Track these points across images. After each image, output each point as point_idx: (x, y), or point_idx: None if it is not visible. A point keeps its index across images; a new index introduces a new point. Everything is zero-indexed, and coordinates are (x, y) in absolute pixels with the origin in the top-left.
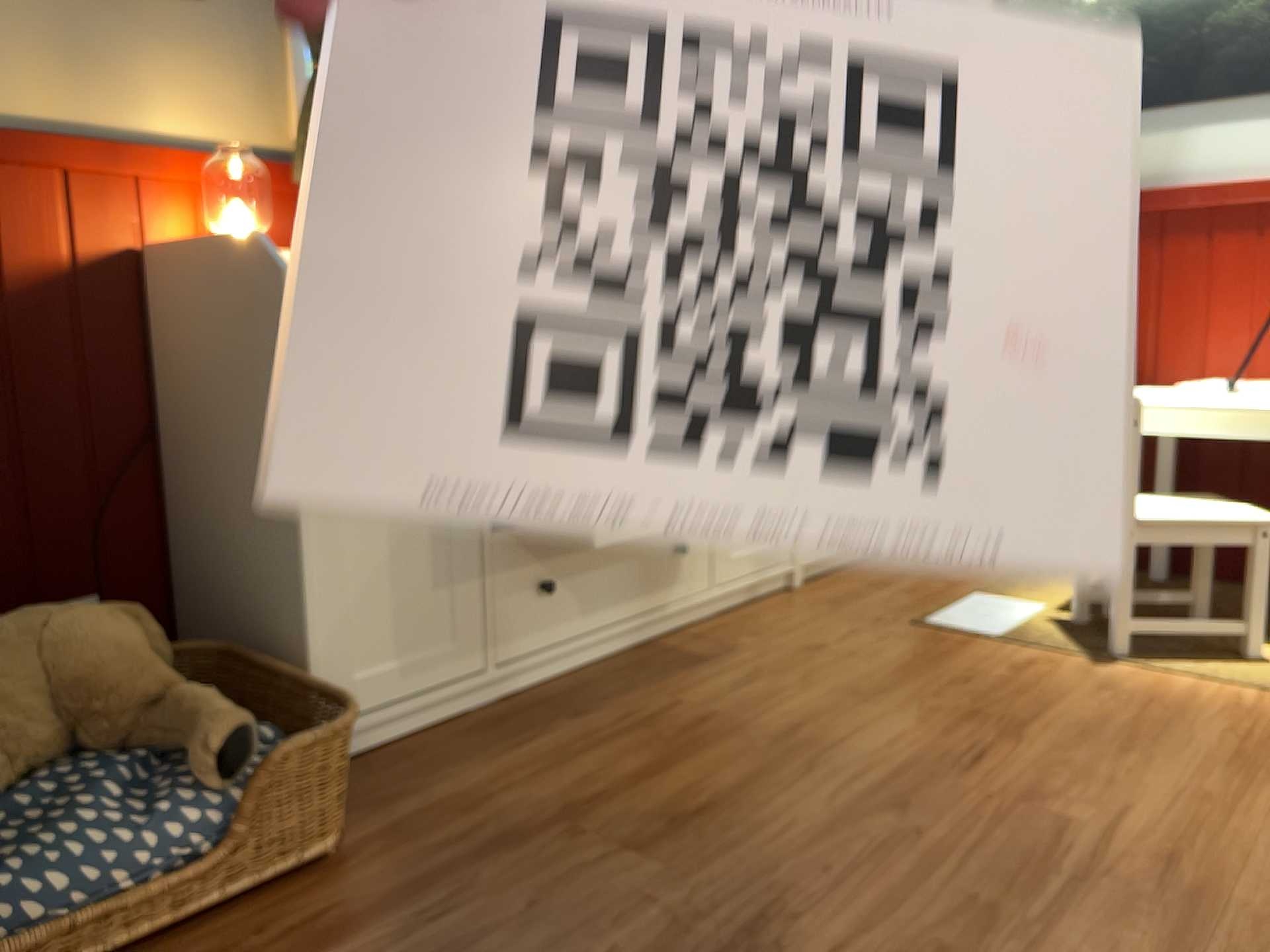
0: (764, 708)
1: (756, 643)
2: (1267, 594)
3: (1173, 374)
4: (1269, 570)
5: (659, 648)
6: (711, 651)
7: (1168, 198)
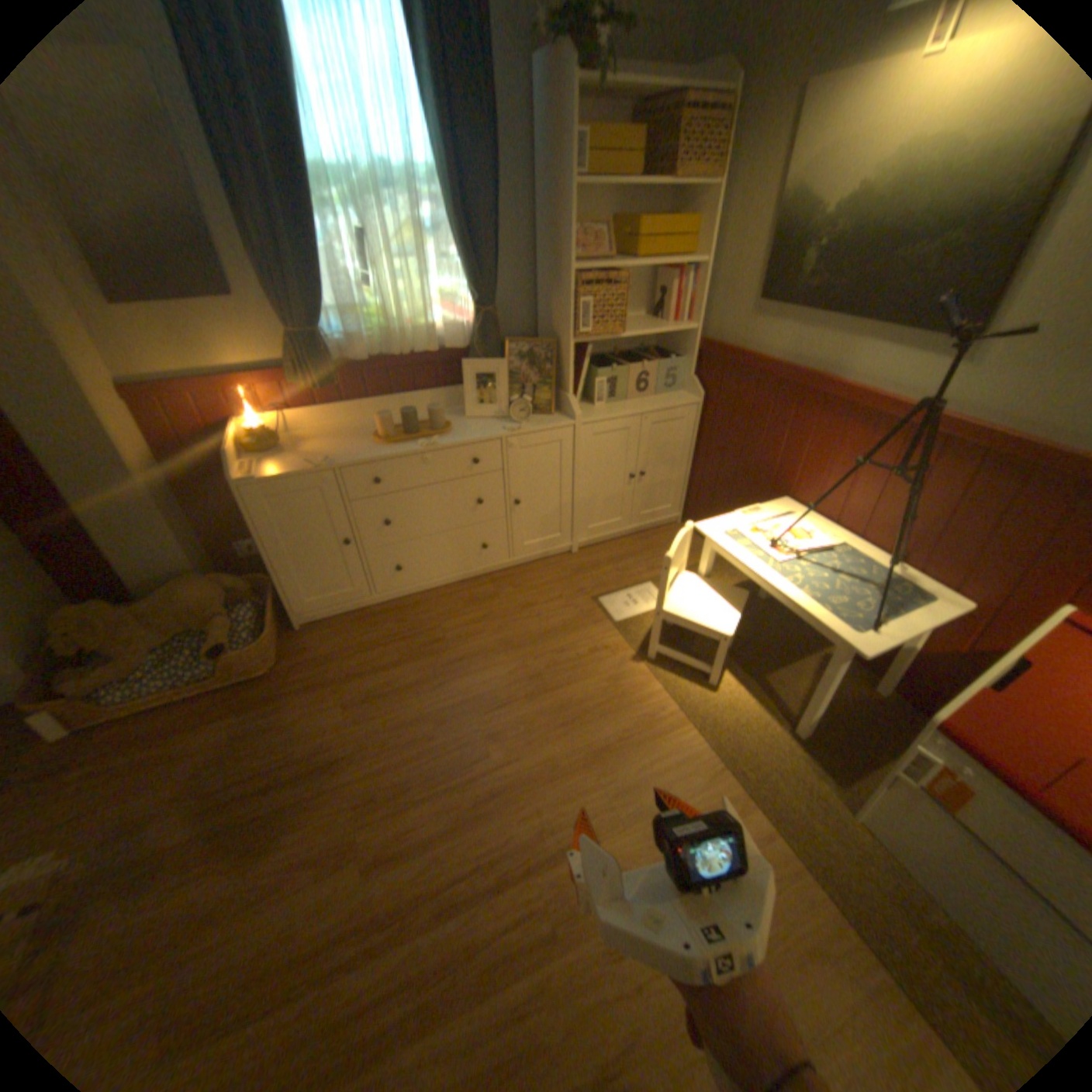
0: (464, 642)
1: (509, 594)
2: (720, 664)
3: (802, 497)
4: (722, 655)
5: (470, 586)
6: (486, 594)
7: (828, 387)
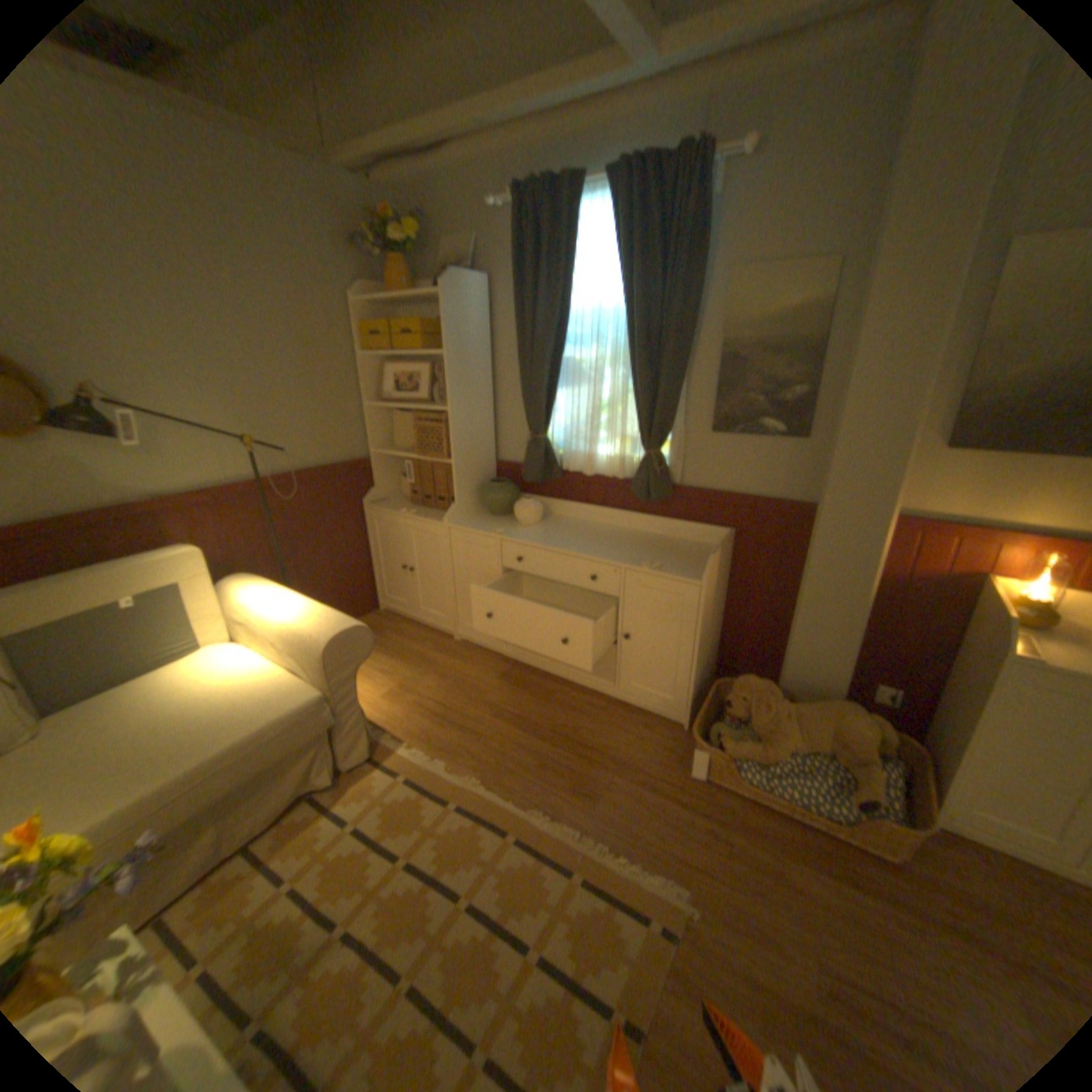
0: None
1: None
2: None
3: None
4: None
5: None
6: None
7: None
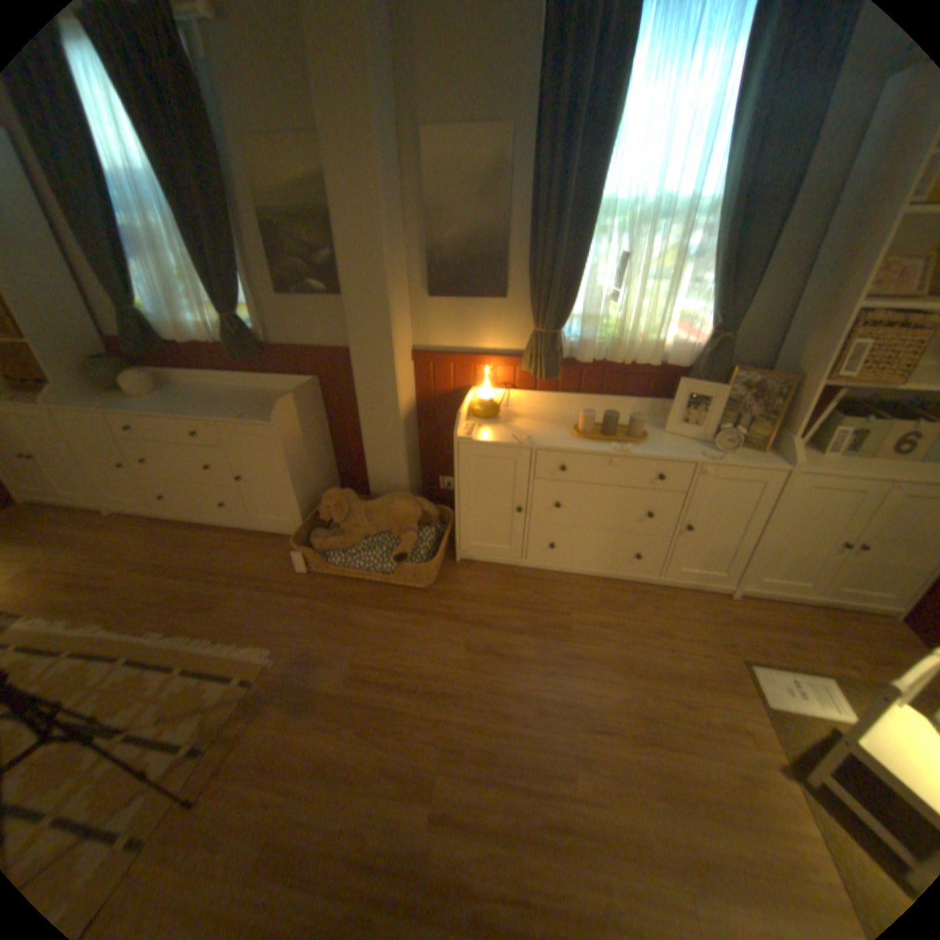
0: (588, 641)
1: (648, 613)
2: None
3: None
4: None
5: (611, 586)
6: (625, 602)
7: None
